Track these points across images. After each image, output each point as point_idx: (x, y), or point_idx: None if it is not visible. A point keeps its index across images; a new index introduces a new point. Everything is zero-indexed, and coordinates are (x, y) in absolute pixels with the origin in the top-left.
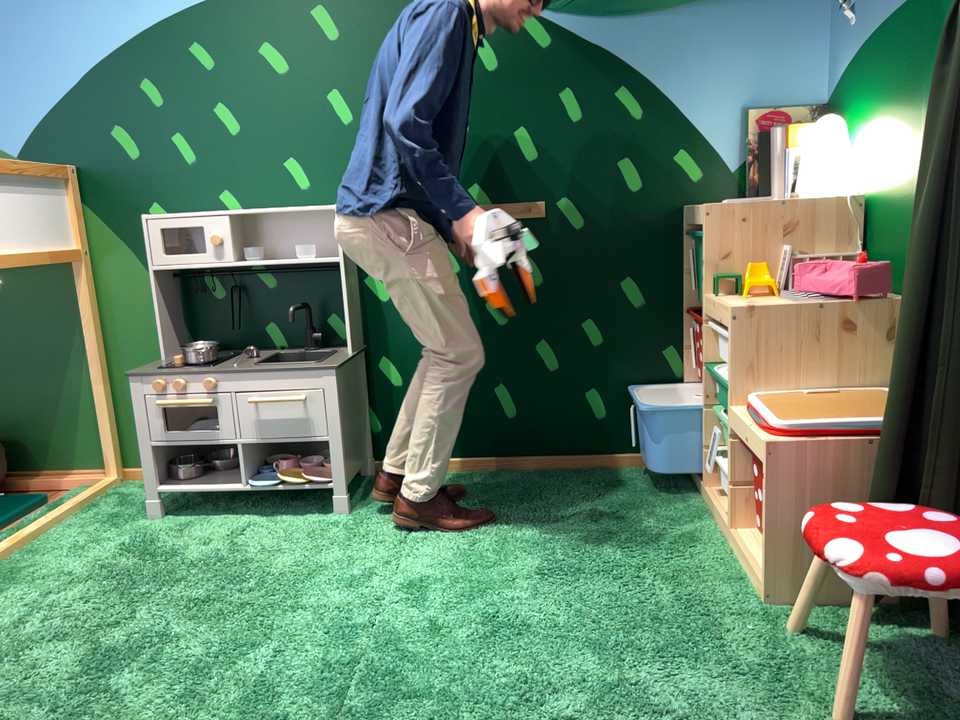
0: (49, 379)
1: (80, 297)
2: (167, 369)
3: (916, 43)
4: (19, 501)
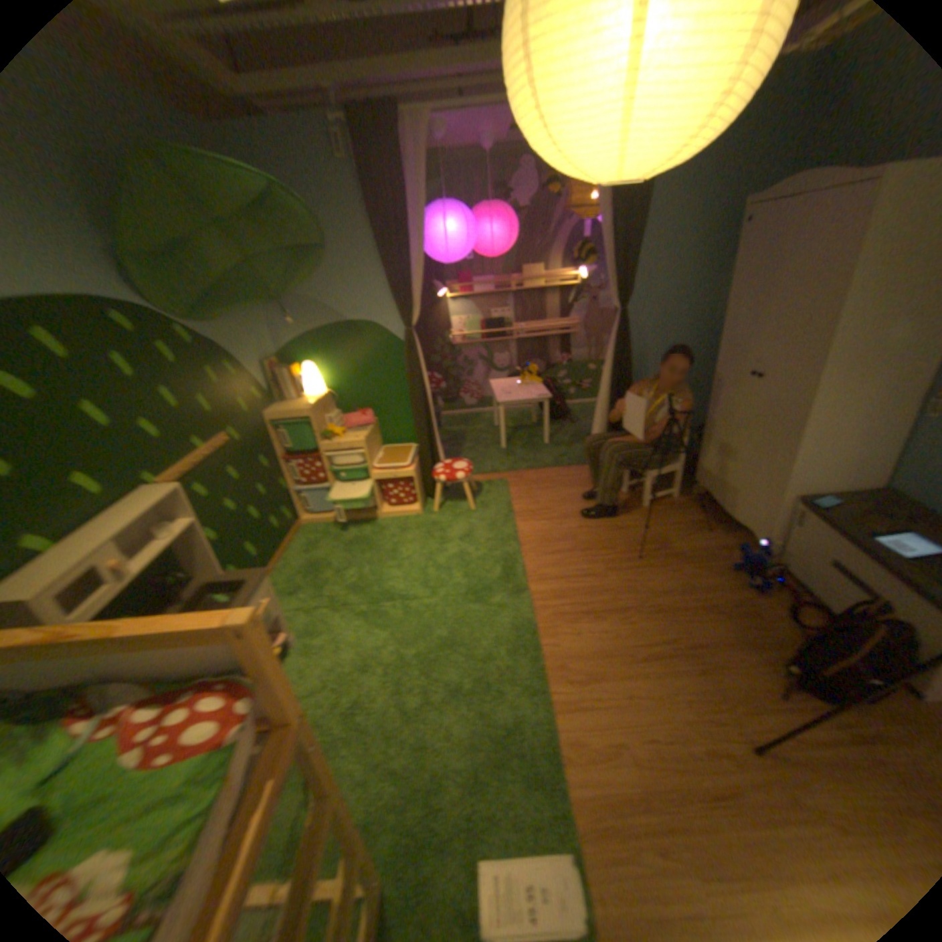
0: None
1: None
2: None
3: (345, 338)
4: None
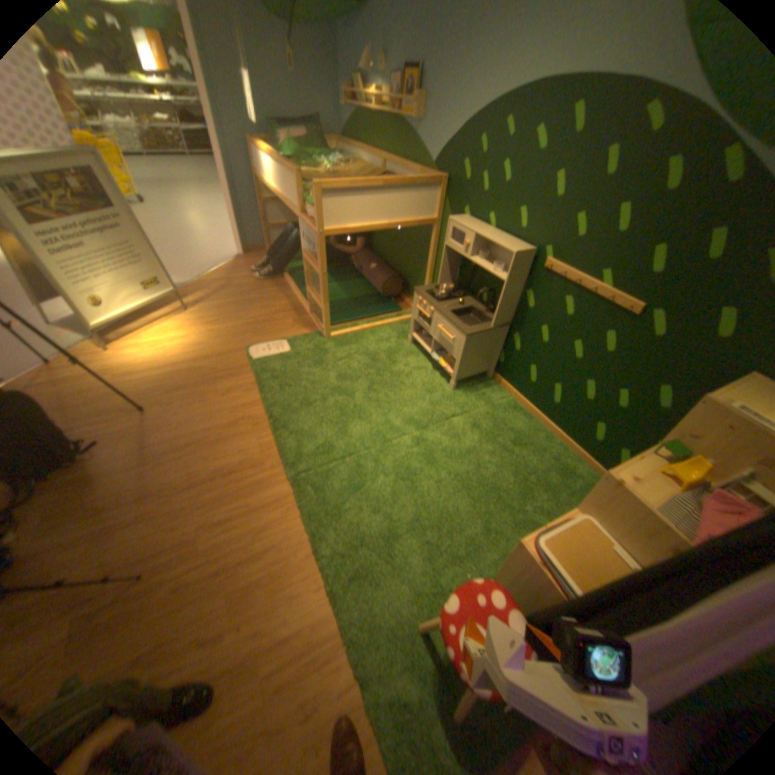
0: (419, 266)
1: (433, 239)
2: (428, 293)
3: None
4: (392, 308)
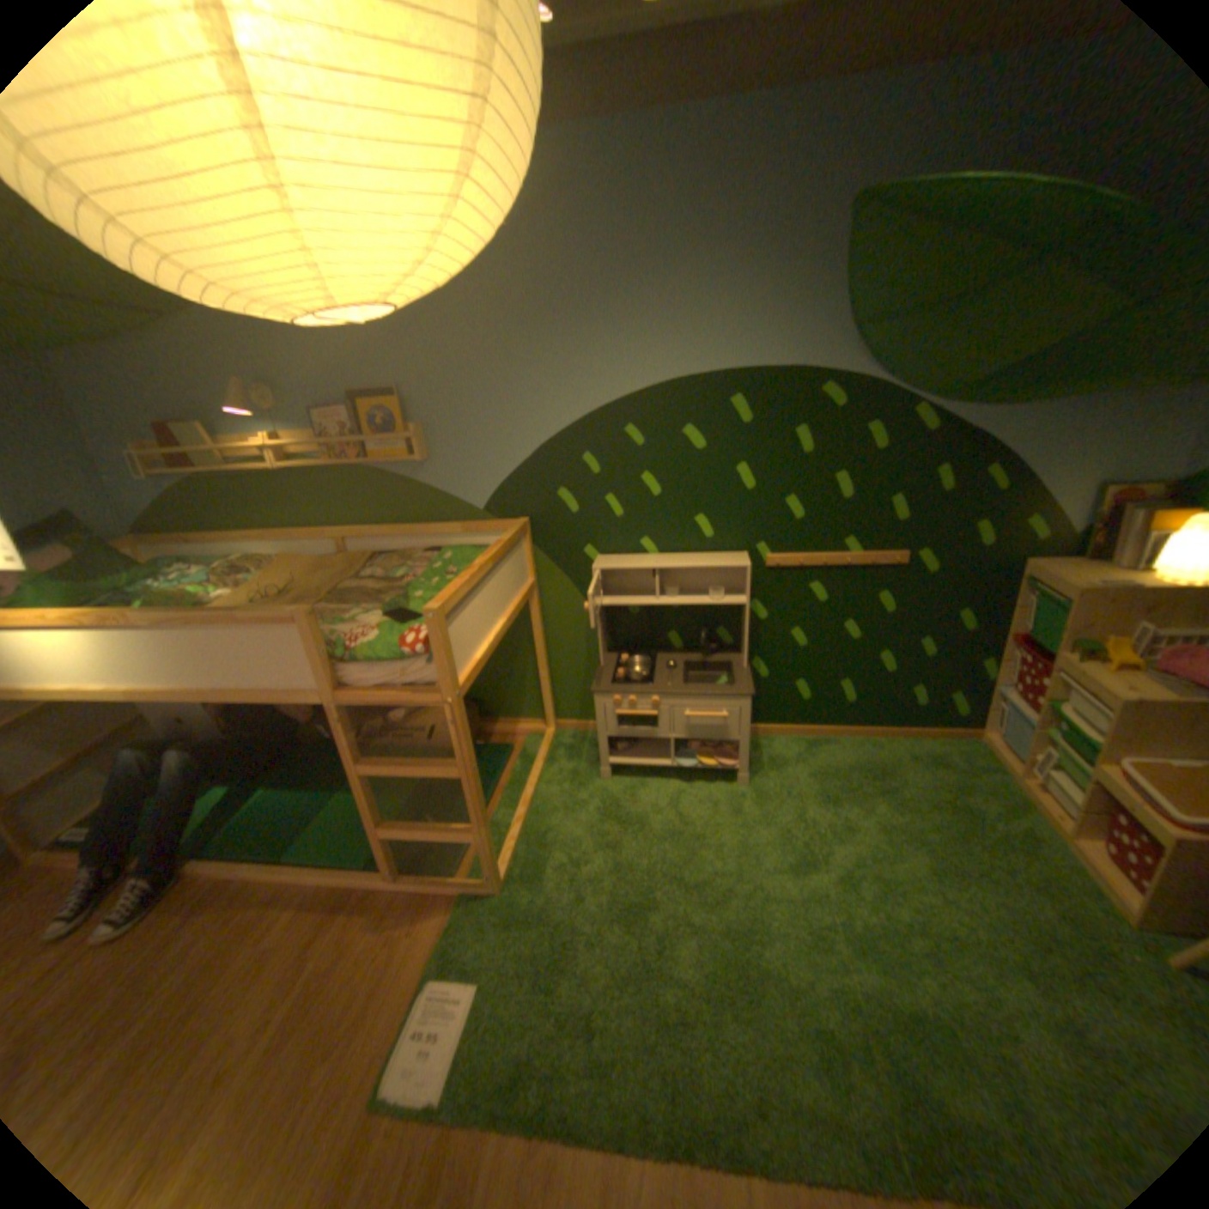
0: (504, 664)
1: (528, 611)
2: (615, 684)
3: None
4: (497, 753)
